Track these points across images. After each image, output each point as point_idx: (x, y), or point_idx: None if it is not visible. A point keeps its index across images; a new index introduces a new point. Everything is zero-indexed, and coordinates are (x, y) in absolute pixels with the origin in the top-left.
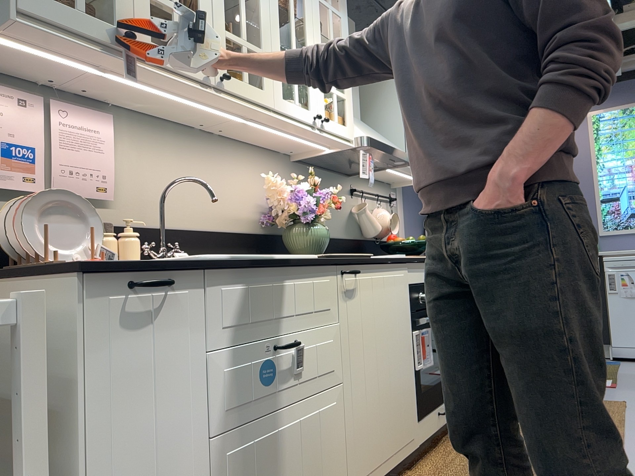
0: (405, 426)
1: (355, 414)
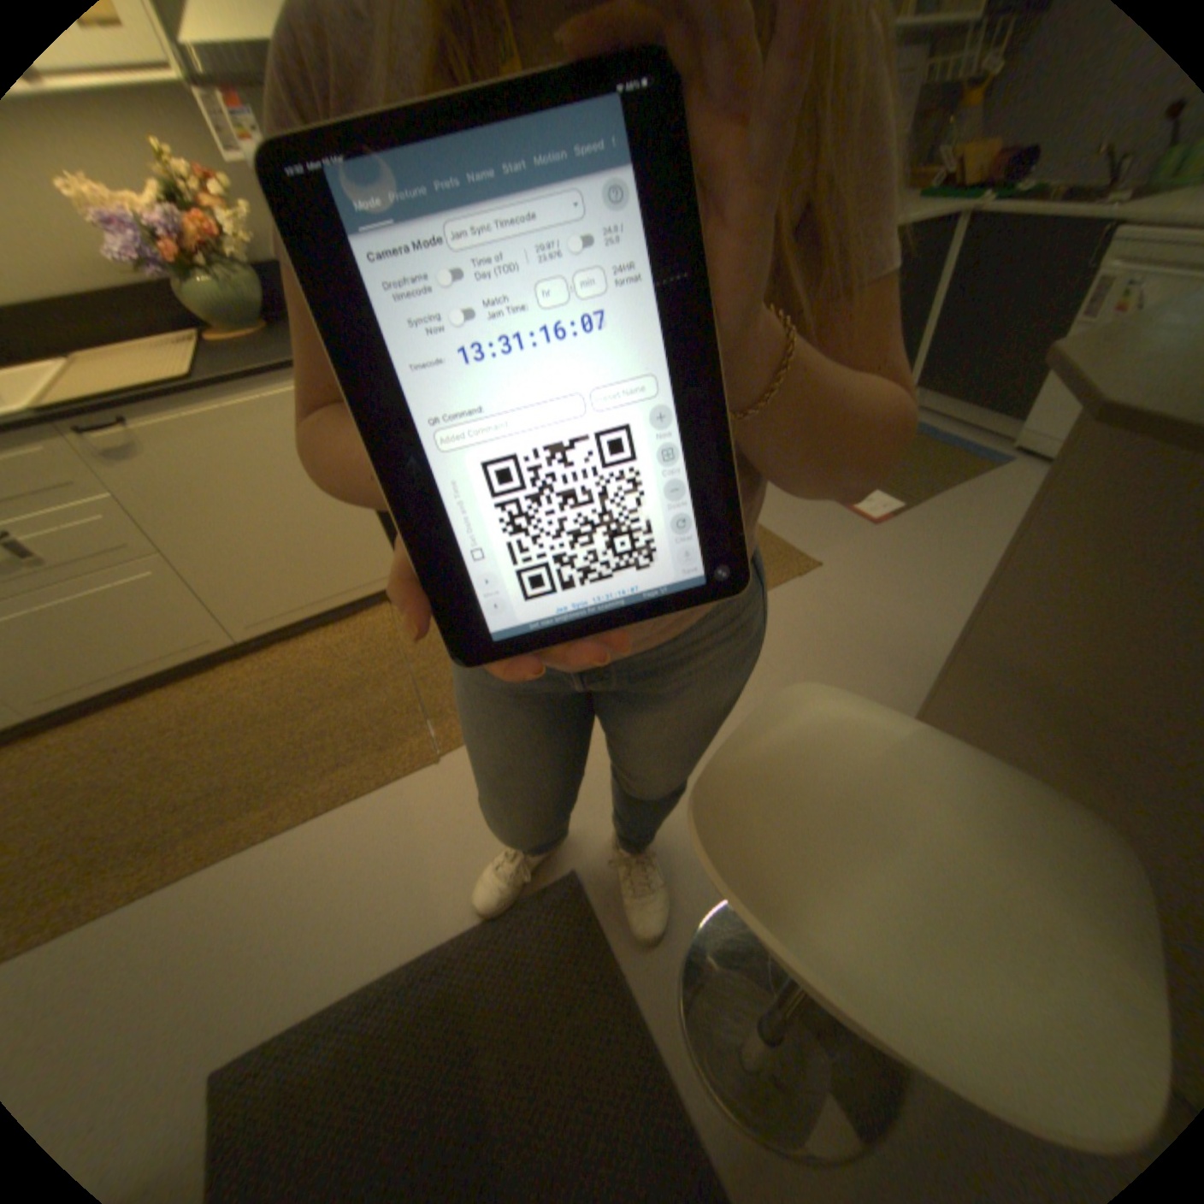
0: (356, 569)
1: (211, 576)
